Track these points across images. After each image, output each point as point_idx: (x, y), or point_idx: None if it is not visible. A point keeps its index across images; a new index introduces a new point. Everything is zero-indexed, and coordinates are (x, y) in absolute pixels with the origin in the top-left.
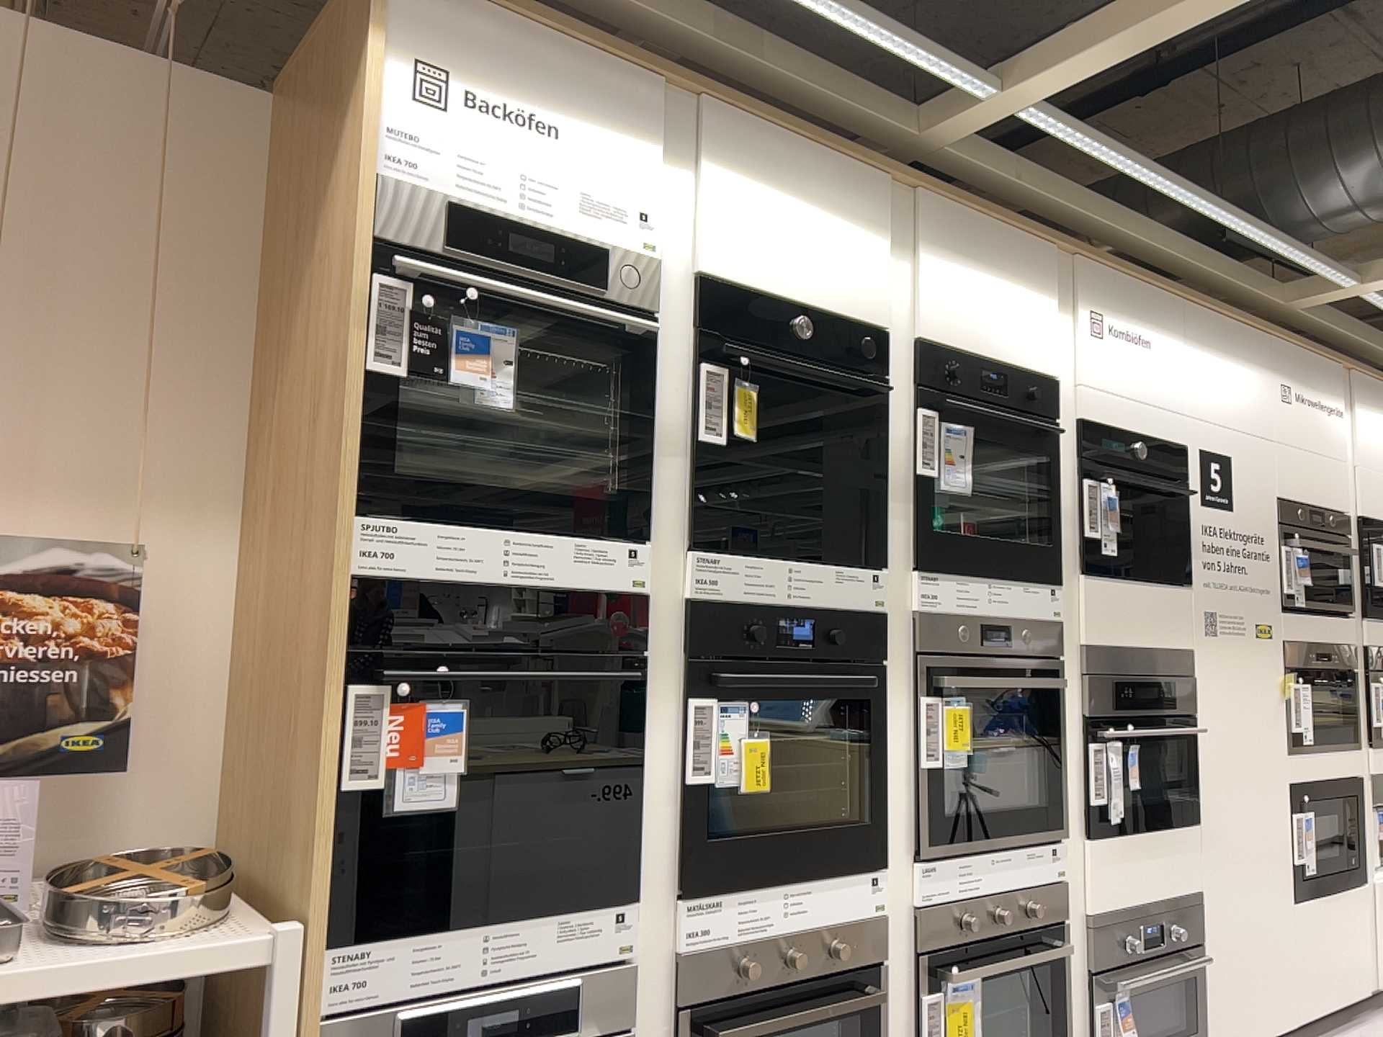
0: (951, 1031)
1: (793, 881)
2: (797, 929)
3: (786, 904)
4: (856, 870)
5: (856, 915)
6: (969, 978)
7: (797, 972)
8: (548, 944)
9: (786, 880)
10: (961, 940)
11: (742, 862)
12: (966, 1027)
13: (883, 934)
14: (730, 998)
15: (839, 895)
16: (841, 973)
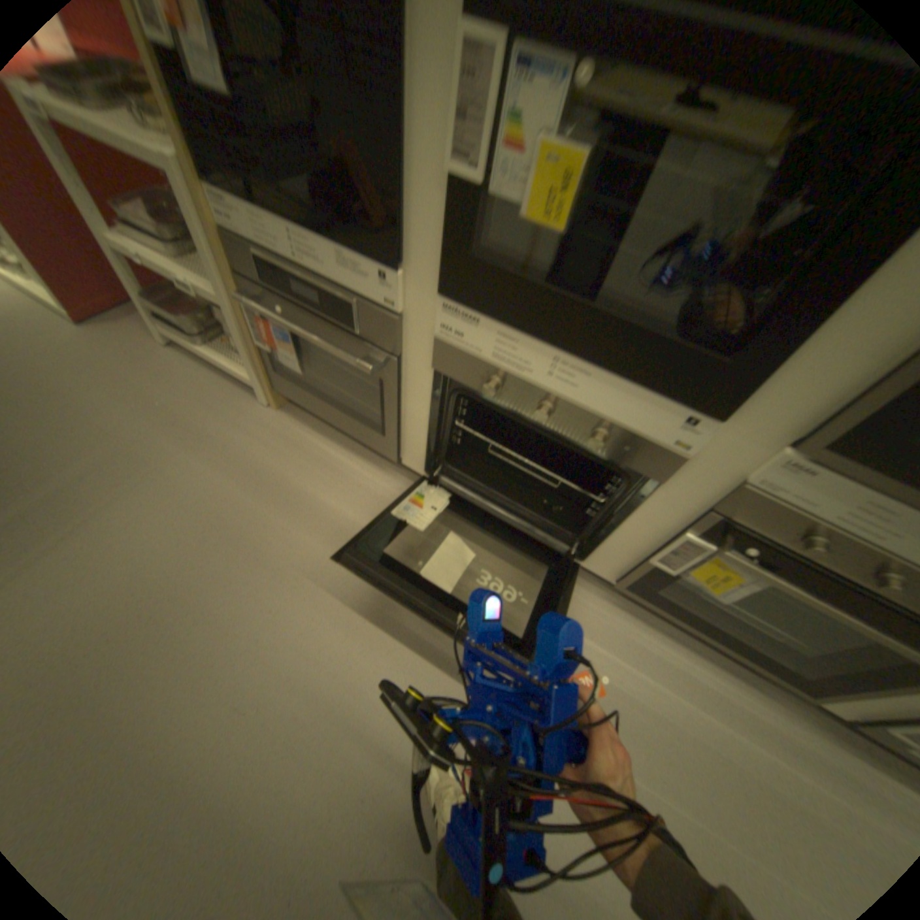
0: (707, 573)
1: (576, 353)
2: (562, 393)
3: (556, 367)
4: (673, 396)
5: (645, 432)
6: (754, 573)
7: (549, 421)
8: (333, 262)
9: (564, 347)
10: (794, 548)
11: (513, 298)
12: (727, 586)
13: (675, 467)
14: (484, 393)
15: (631, 402)
16: (604, 455)
